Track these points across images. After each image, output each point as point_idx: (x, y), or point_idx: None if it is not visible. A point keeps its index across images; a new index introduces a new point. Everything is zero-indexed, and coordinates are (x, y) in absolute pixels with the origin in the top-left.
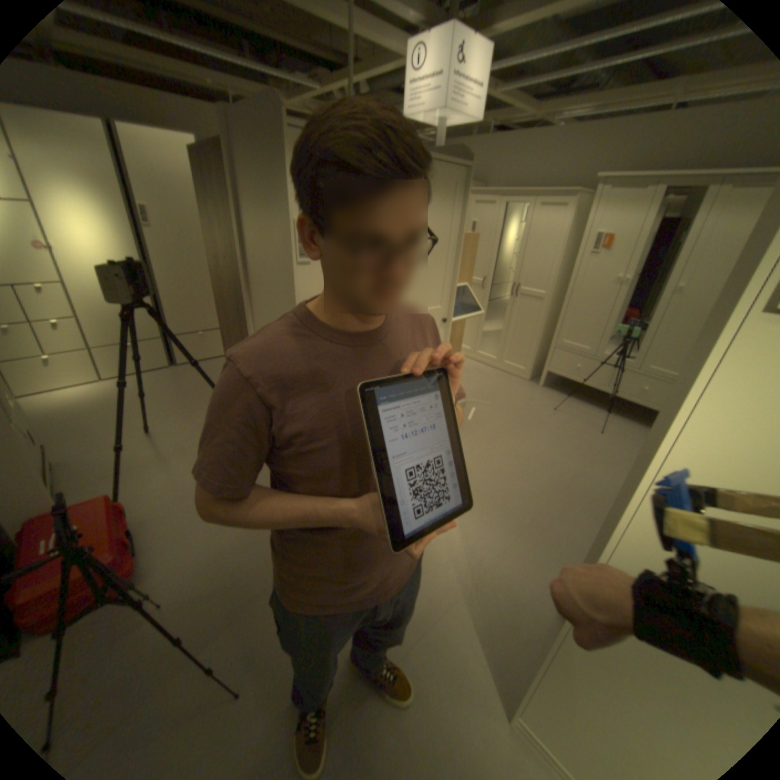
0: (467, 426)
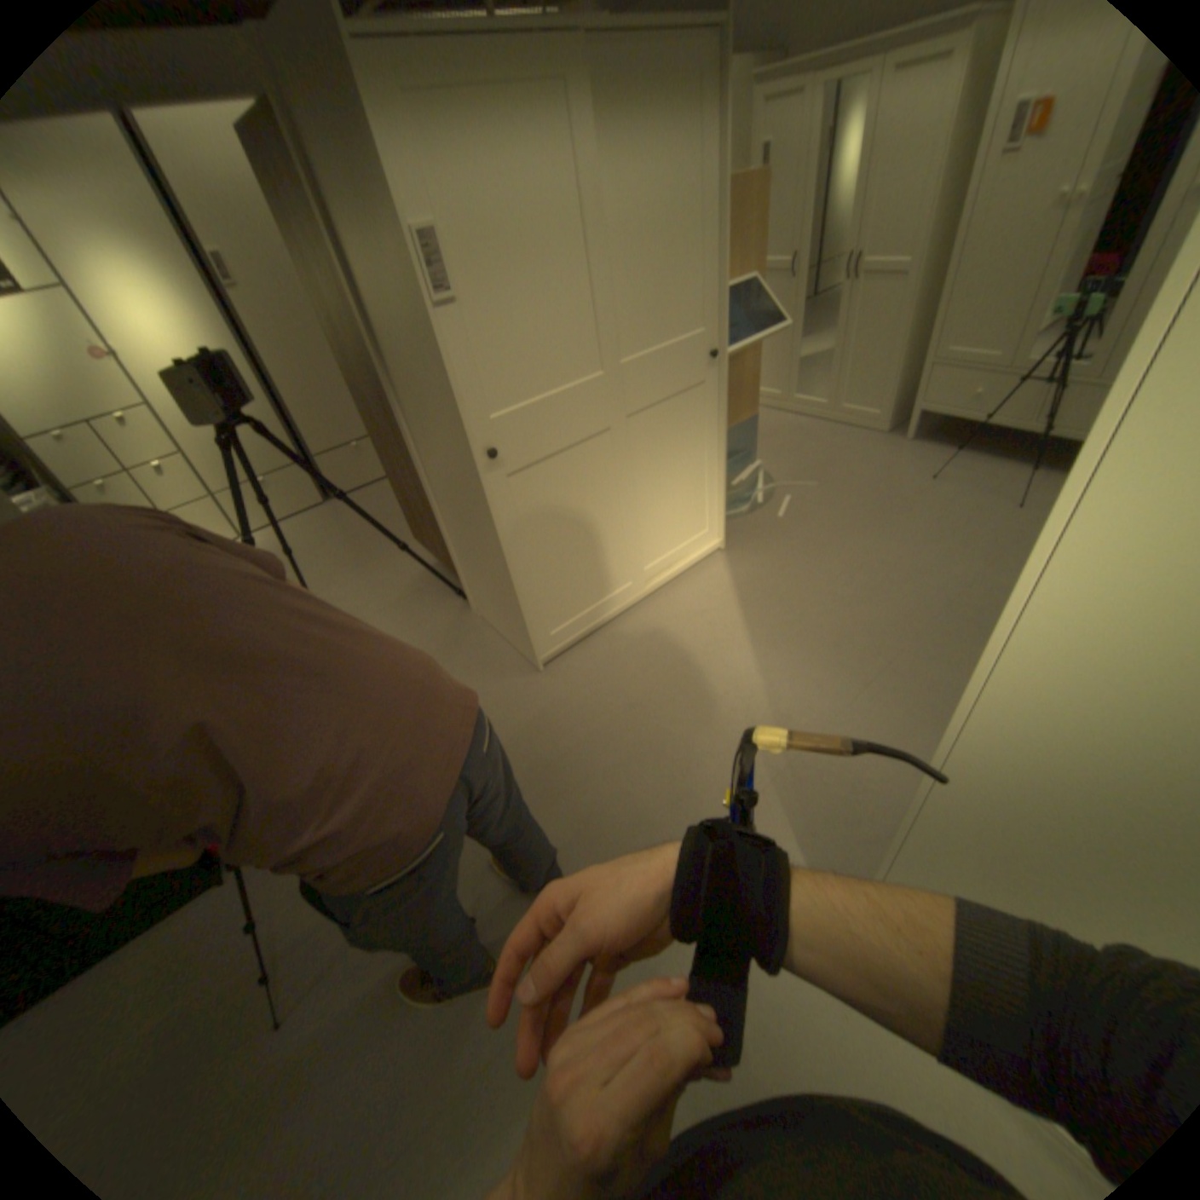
0: (778, 527)
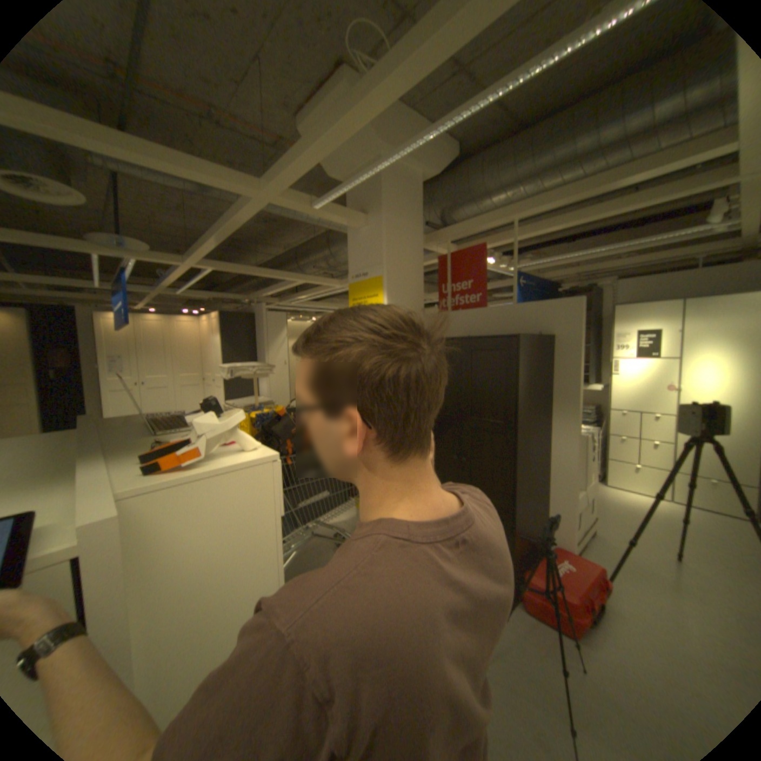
0: None
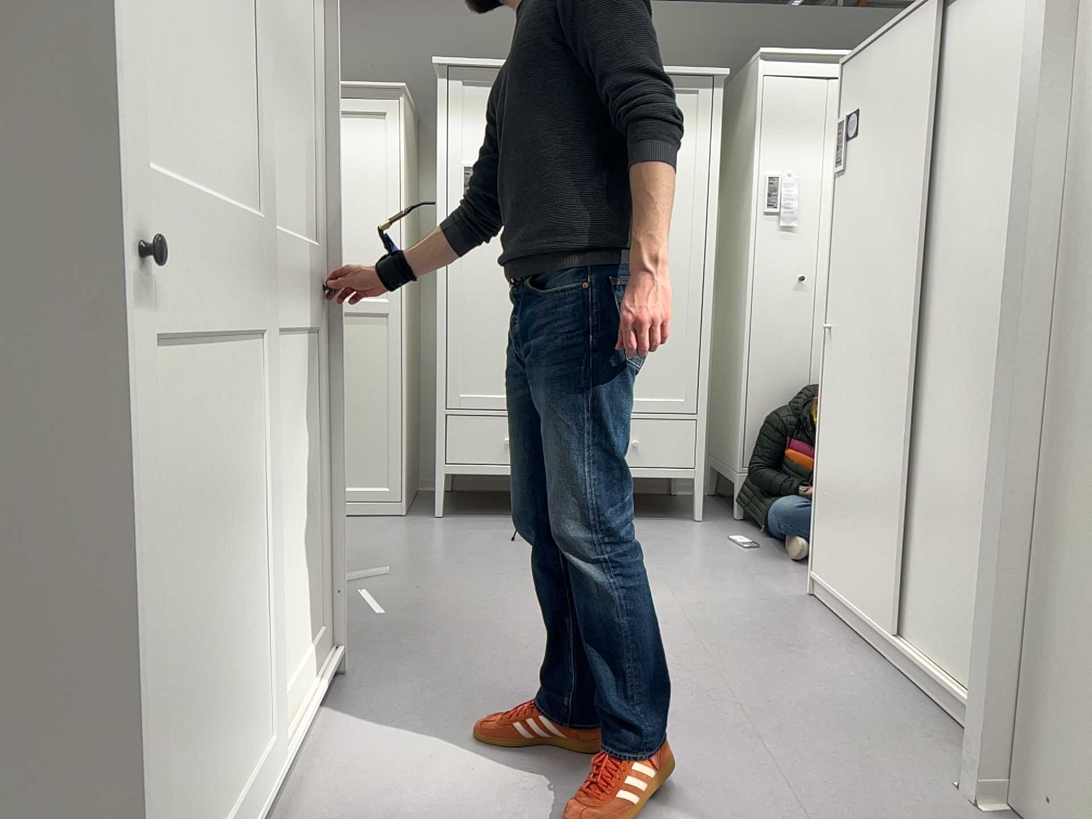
0: (390, 626)
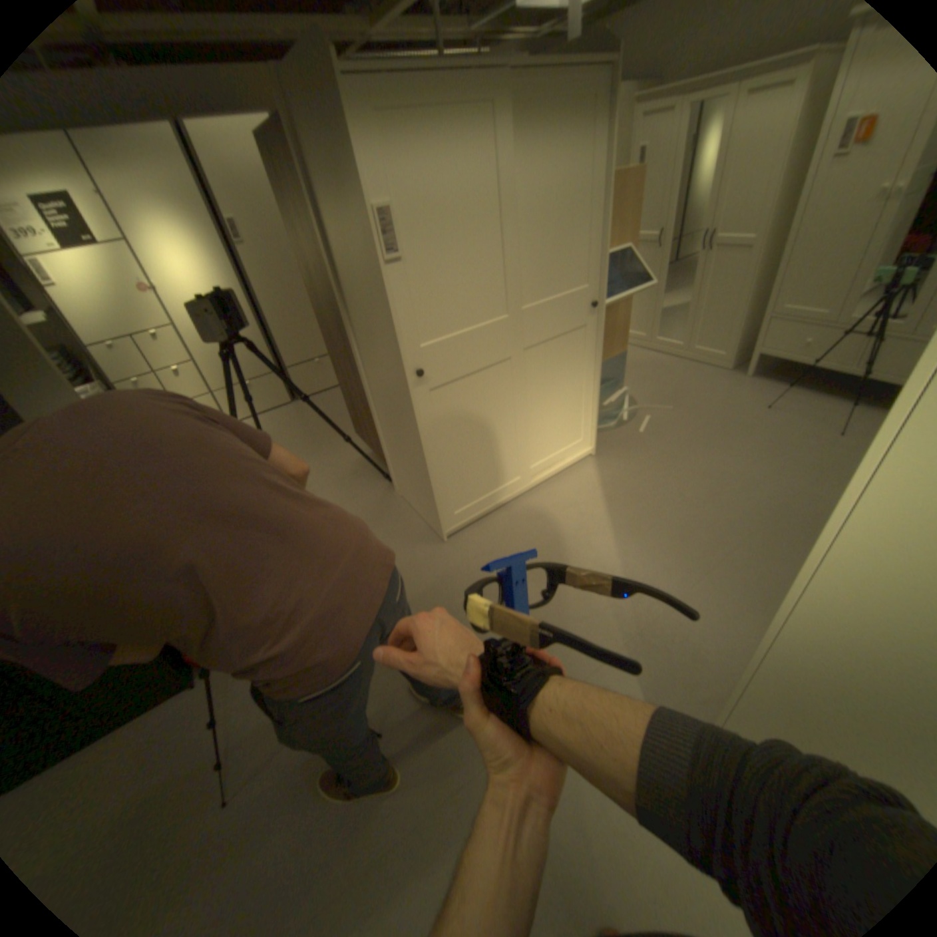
0: (638, 440)
